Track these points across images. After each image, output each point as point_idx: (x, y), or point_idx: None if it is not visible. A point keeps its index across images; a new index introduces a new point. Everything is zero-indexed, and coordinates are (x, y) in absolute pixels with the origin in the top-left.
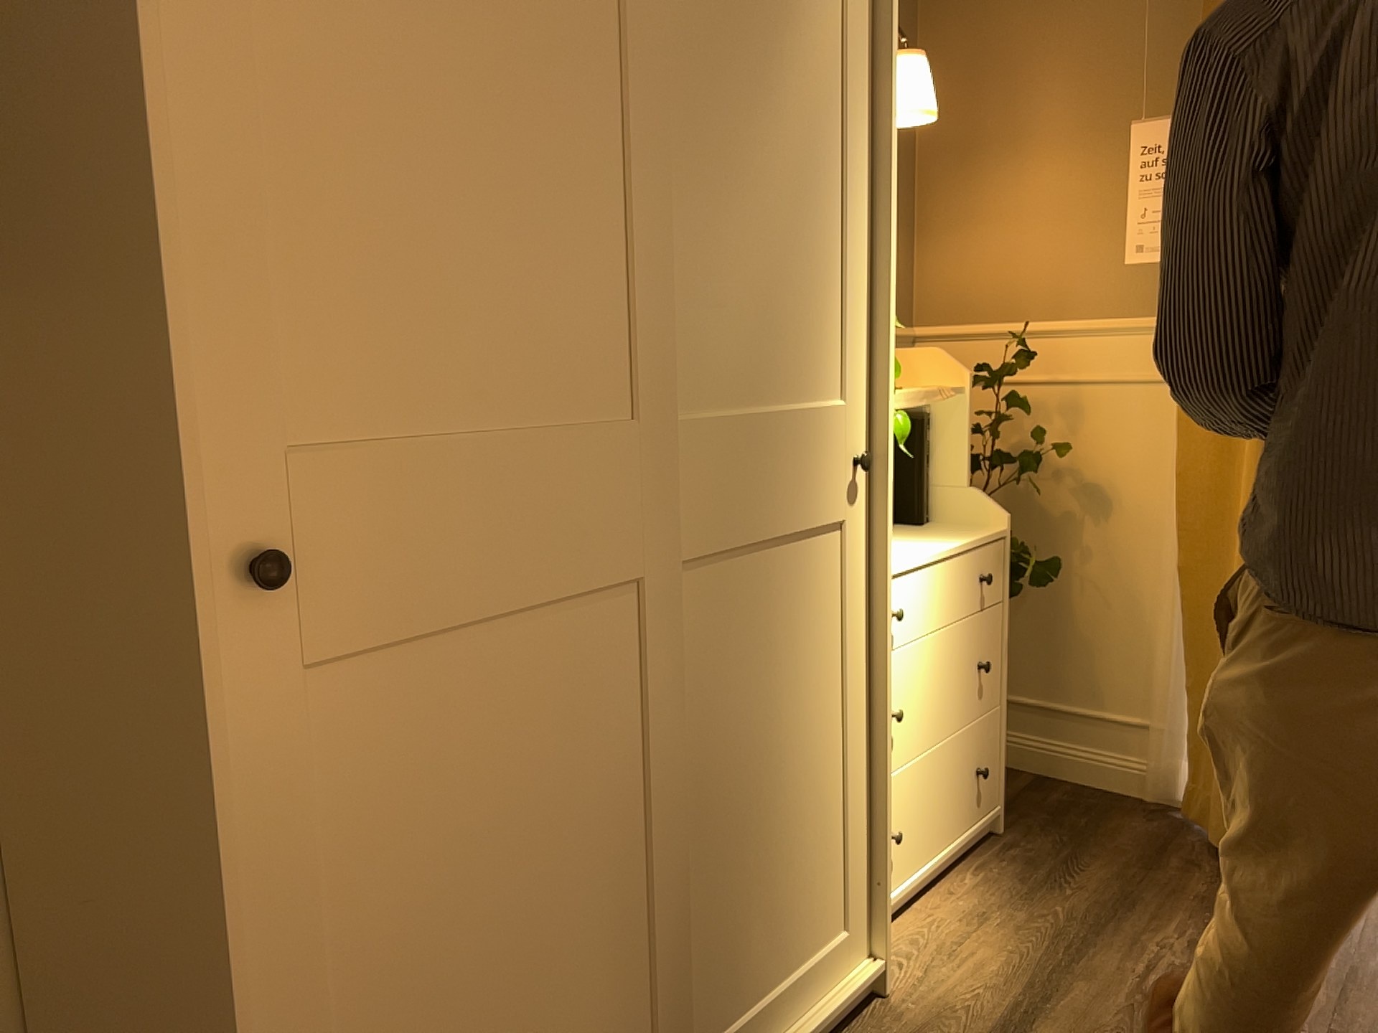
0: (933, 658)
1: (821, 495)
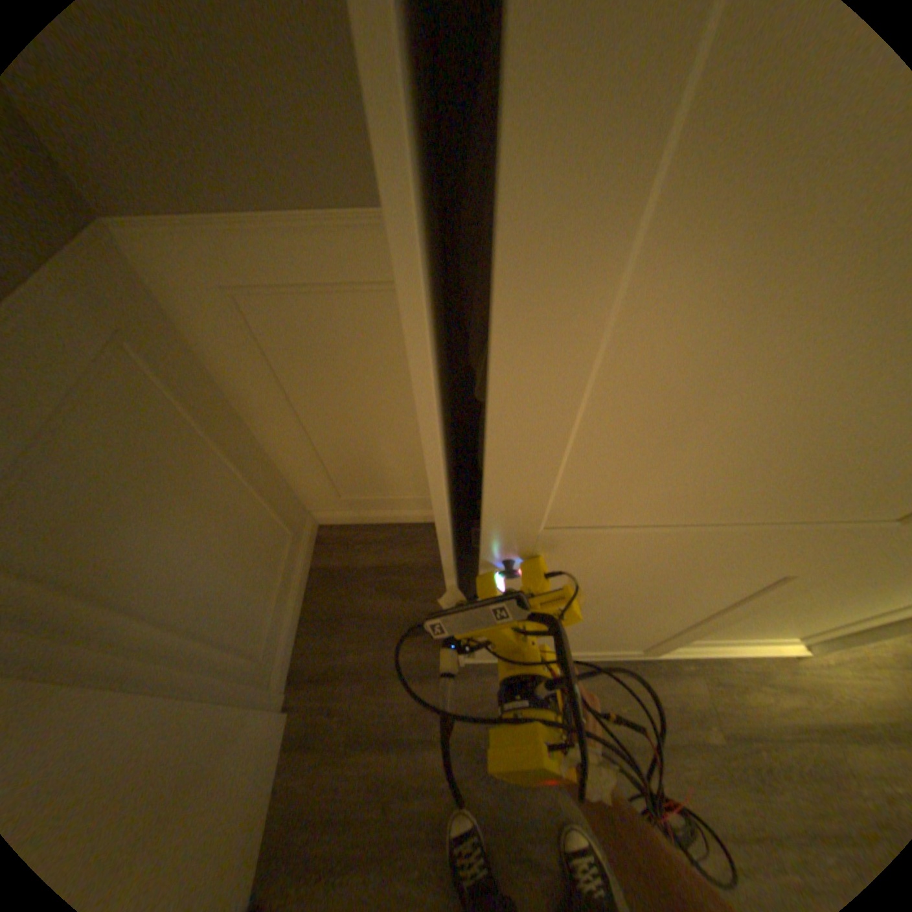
0: None
1: None
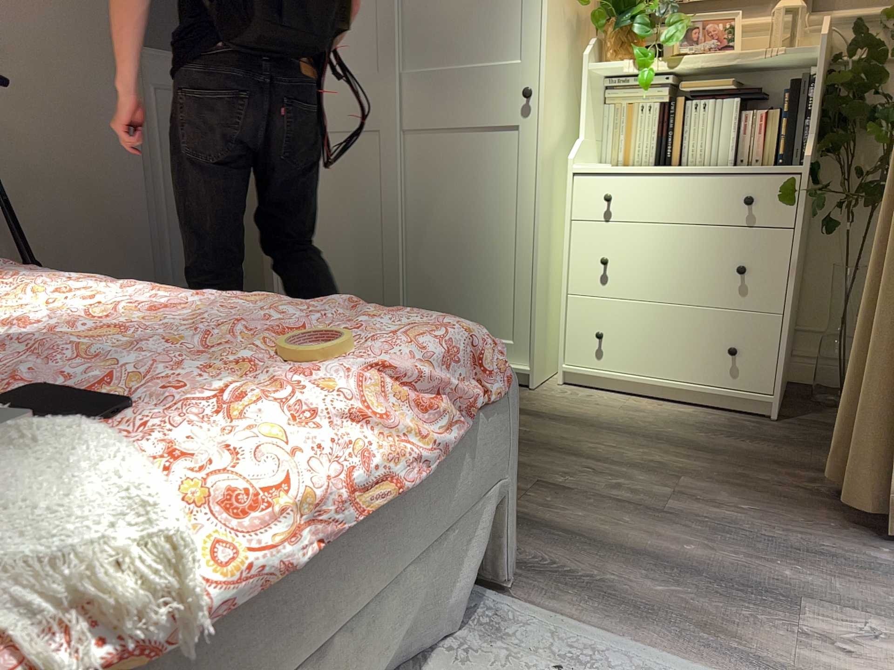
0: (661, 240)
1: (496, 110)
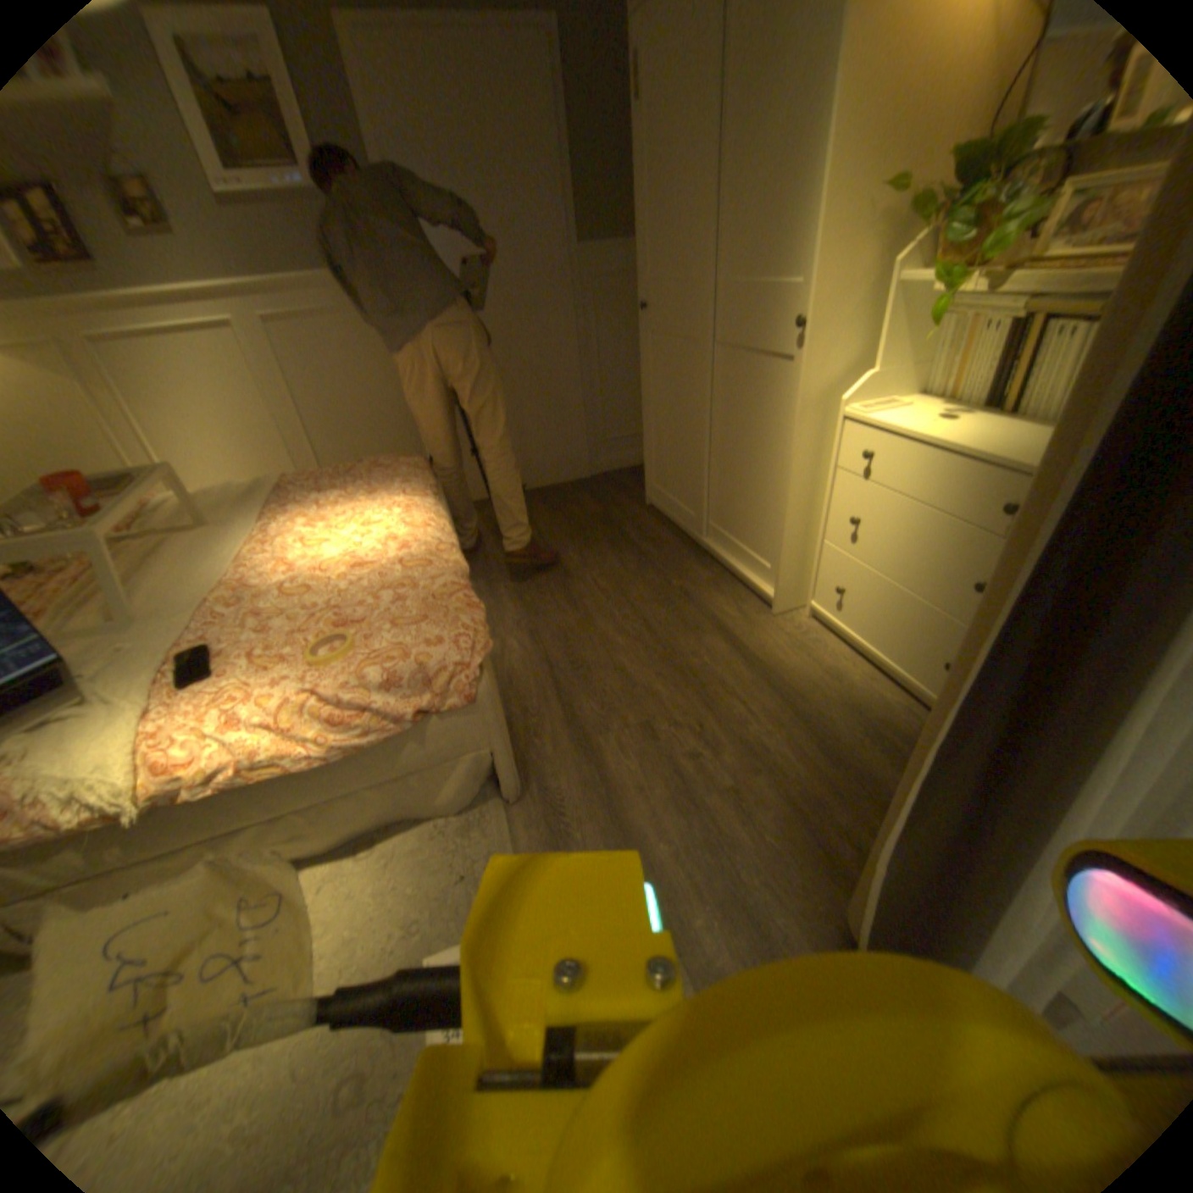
0: (913, 517)
1: (780, 334)
